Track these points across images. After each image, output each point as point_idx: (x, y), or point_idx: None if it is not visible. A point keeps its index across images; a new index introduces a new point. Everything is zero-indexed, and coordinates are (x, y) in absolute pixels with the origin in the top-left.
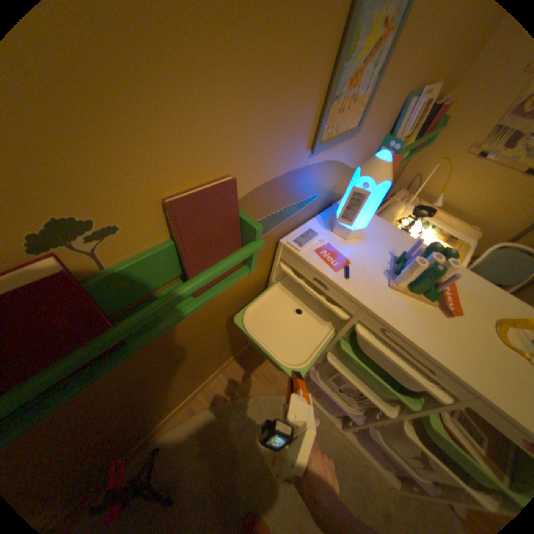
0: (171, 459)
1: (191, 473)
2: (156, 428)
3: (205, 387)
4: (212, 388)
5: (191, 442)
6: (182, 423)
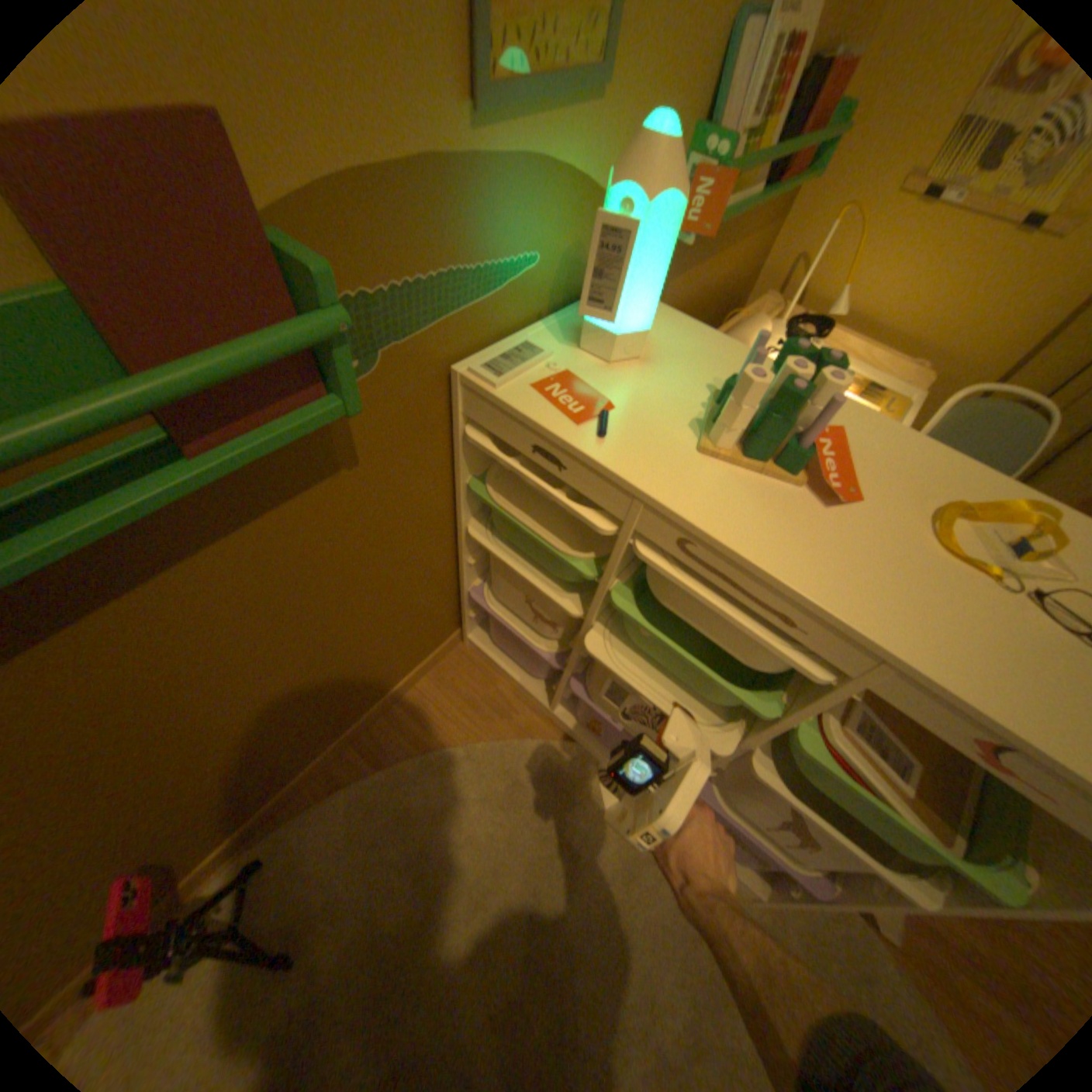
0: (288, 880)
1: (333, 903)
2: (253, 820)
3: (360, 733)
4: (377, 735)
5: (332, 844)
6: (312, 807)
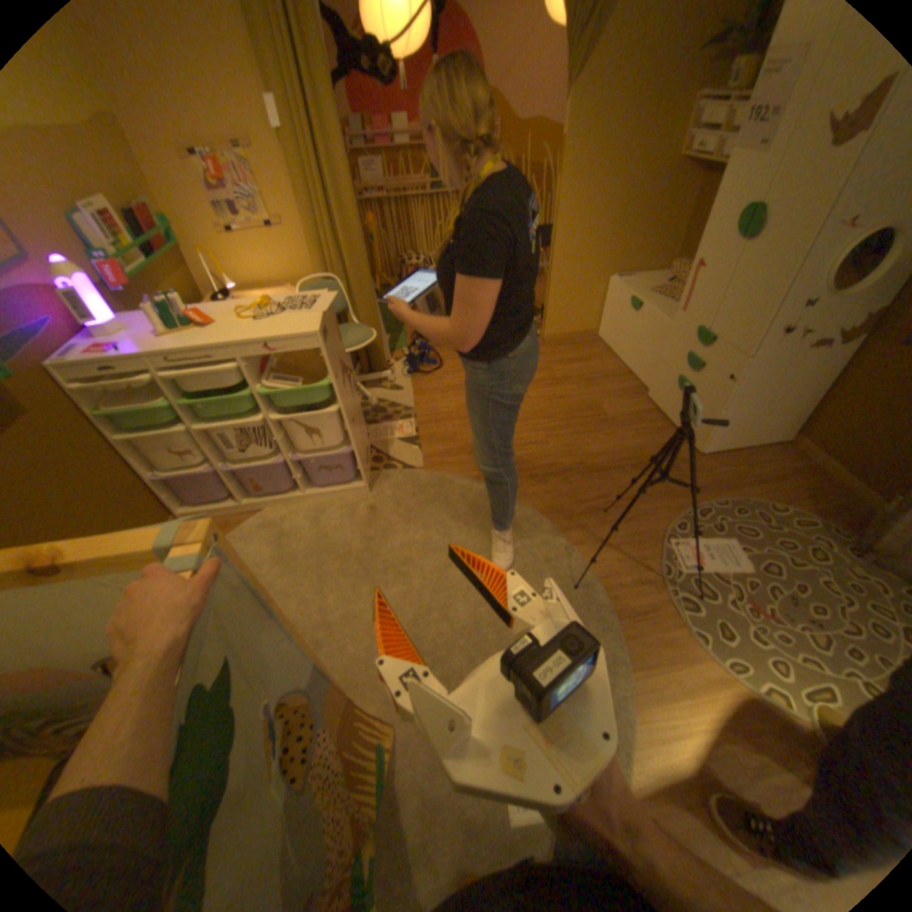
0: None
1: None
2: None
3: None
4: None
5: None
6: None
